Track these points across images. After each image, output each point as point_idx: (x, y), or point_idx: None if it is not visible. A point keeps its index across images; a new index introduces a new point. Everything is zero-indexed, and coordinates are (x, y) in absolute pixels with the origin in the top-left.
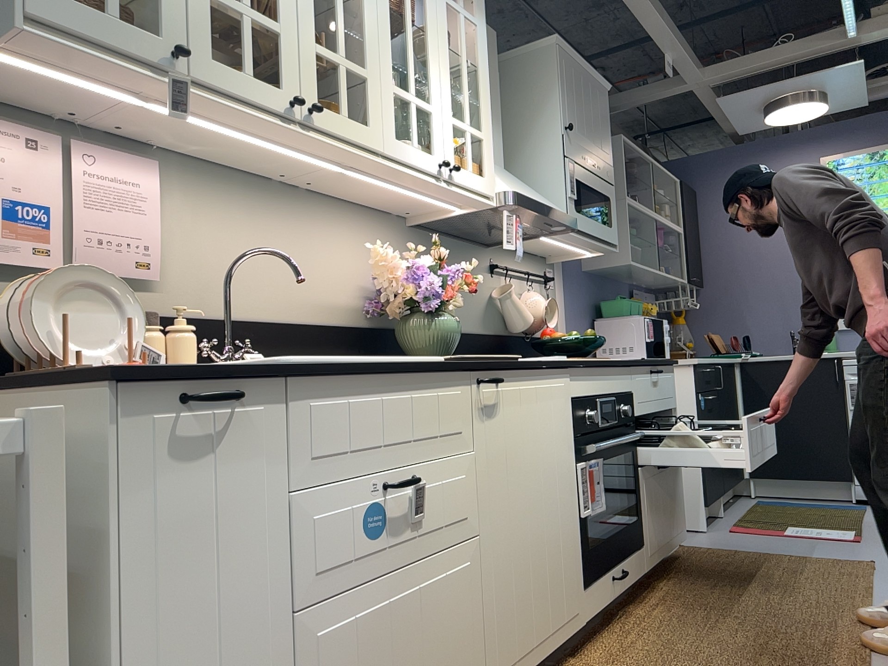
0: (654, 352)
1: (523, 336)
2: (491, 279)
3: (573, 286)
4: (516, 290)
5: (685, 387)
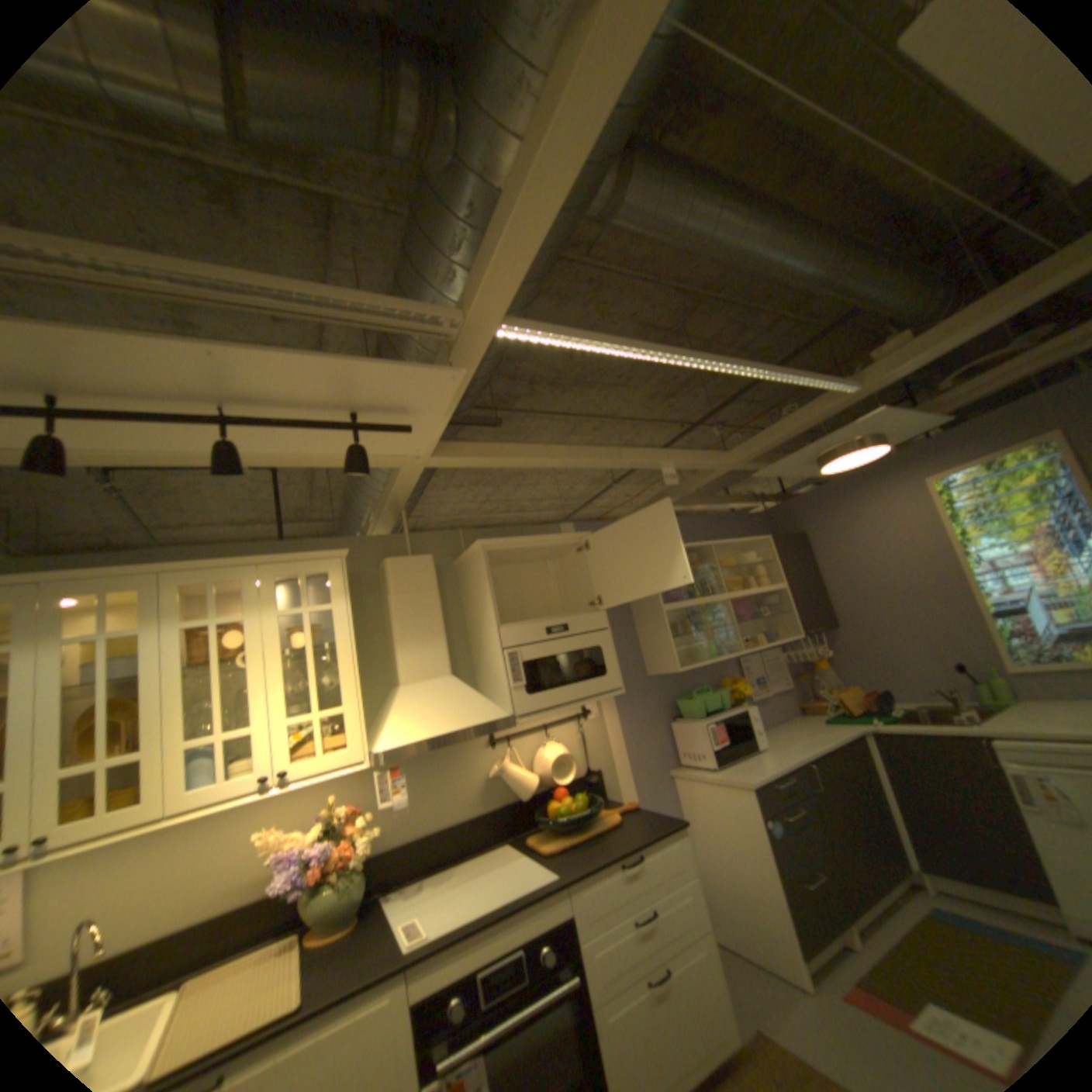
0: (730, 758)
1: (544, 791)
2: (489, 753)
3: (629, 701)
4: (506, 765)
5: (751, 813)
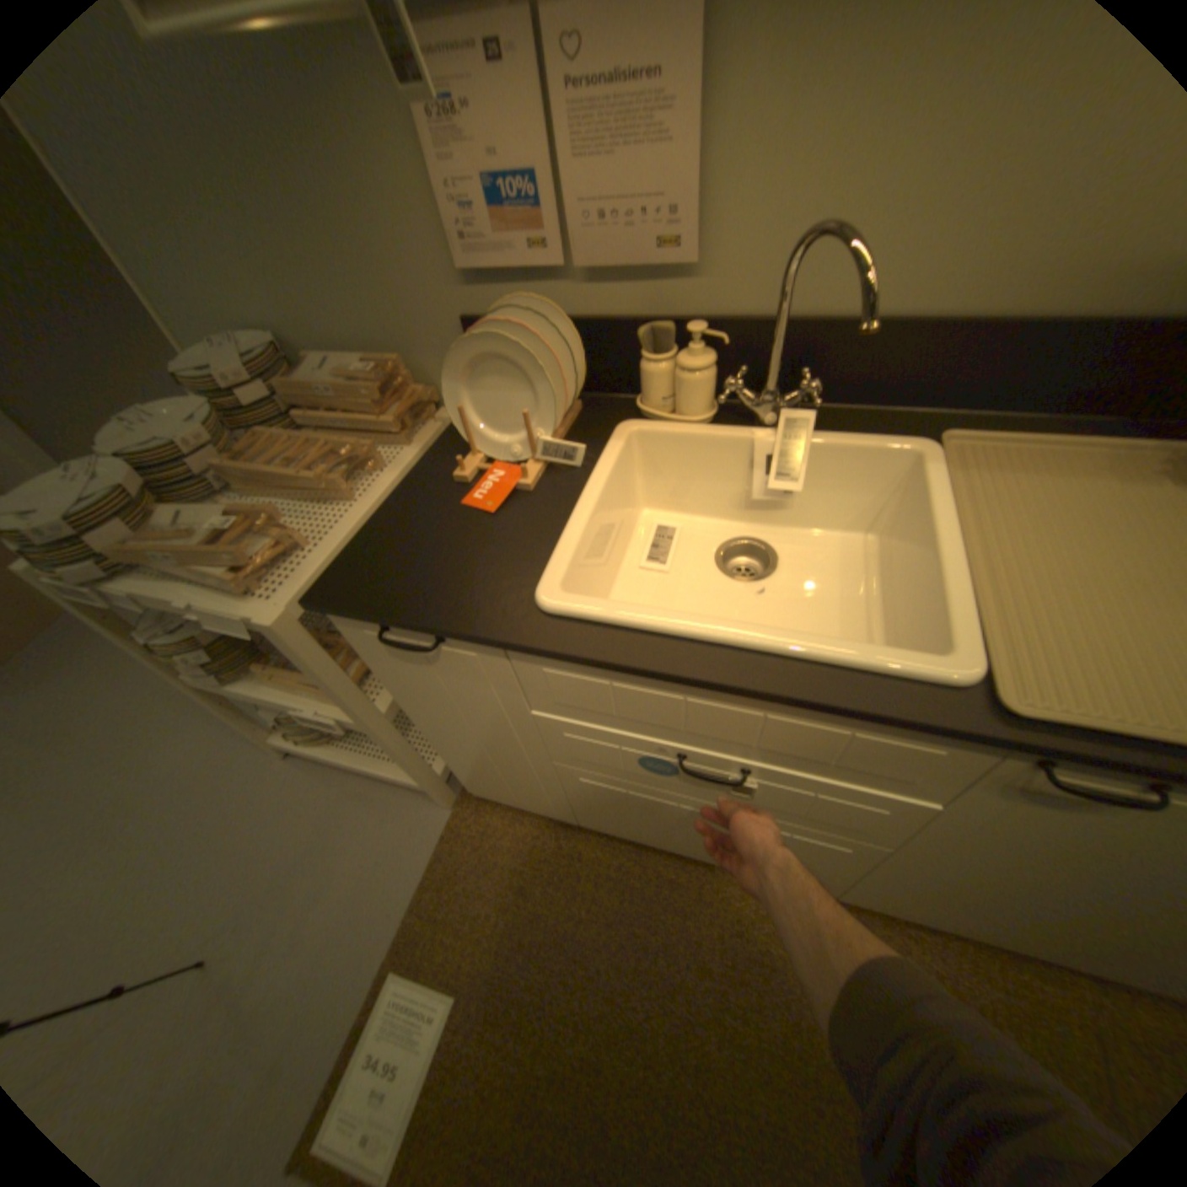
0: None
1: None
2: None
3: None
4: None
5: None
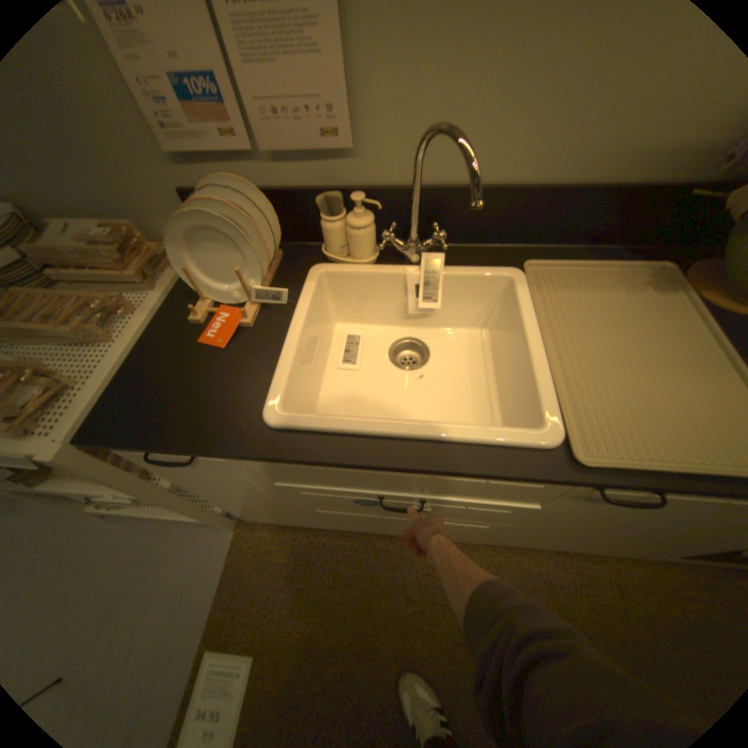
0: None
1: None
2: None
3: None
4: None
5: None
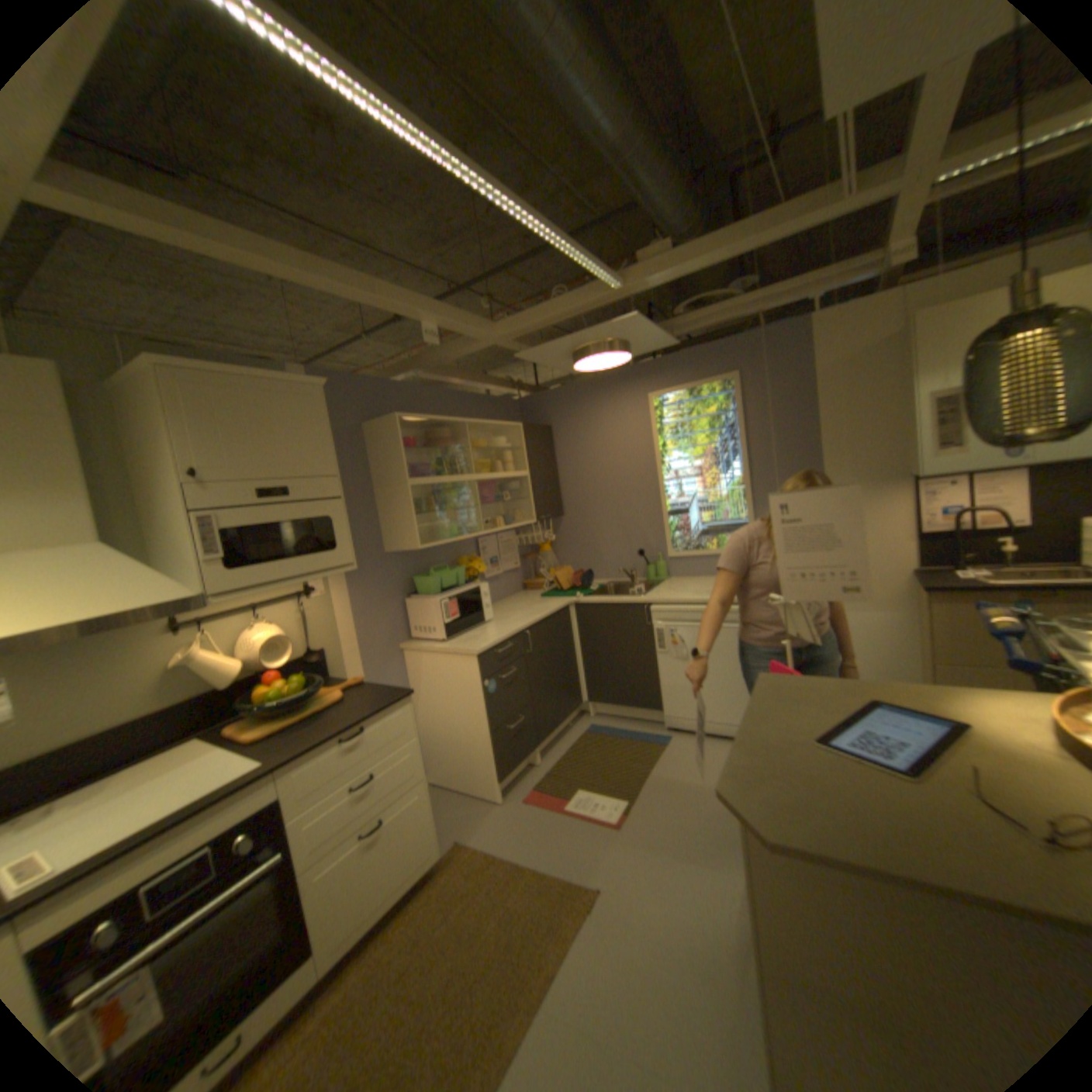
0: (460, 628)
1: (250, 677)
2: (170, 640)
3: (363, 577)
4: (195, 653)
5: (472, 674)
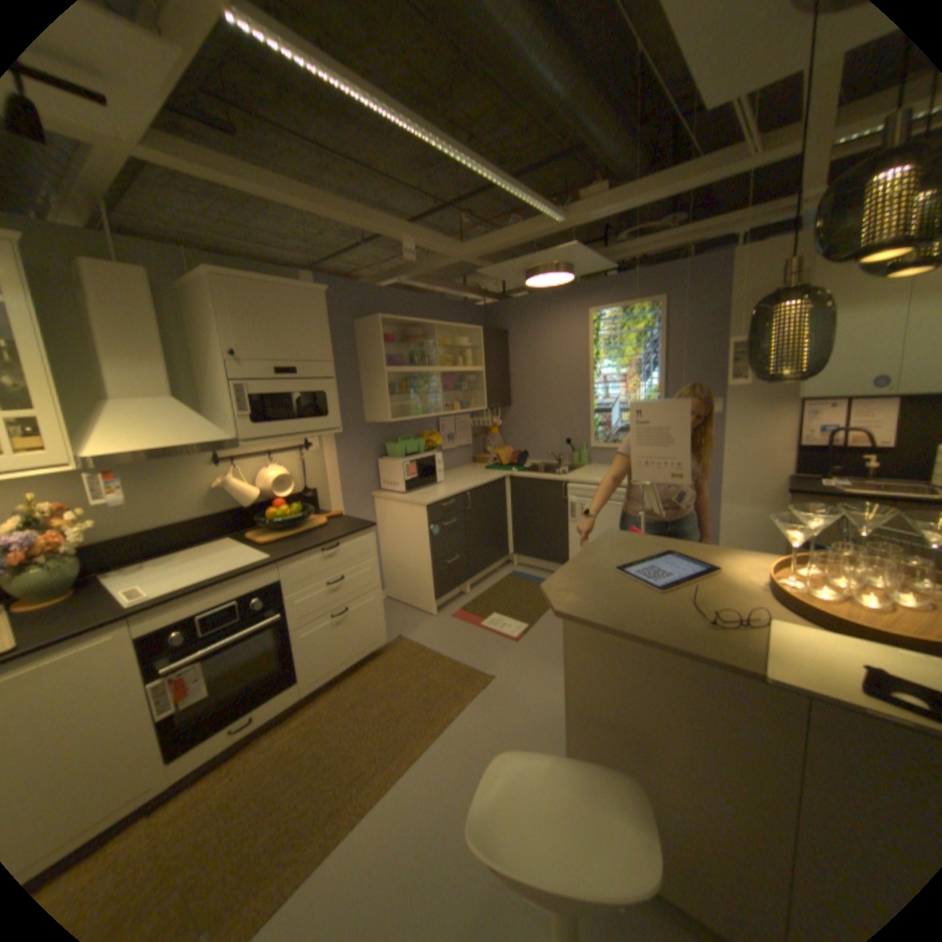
0: (417, 485)
1: (265, 501)
2: (213, 469)
3: (347, 439)
4: (230, 480)
5: (422, 519)
